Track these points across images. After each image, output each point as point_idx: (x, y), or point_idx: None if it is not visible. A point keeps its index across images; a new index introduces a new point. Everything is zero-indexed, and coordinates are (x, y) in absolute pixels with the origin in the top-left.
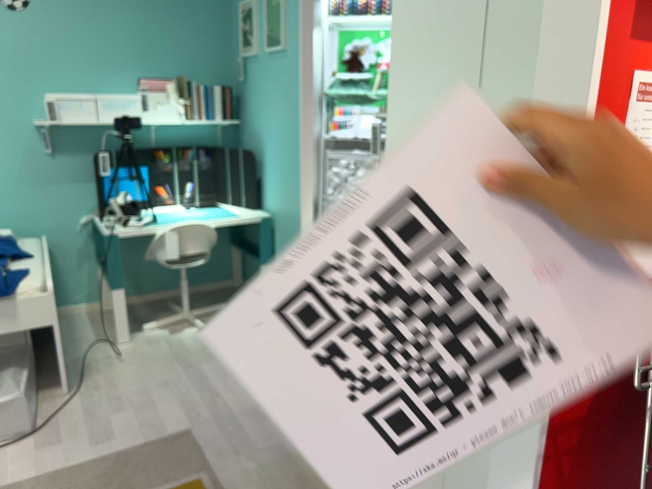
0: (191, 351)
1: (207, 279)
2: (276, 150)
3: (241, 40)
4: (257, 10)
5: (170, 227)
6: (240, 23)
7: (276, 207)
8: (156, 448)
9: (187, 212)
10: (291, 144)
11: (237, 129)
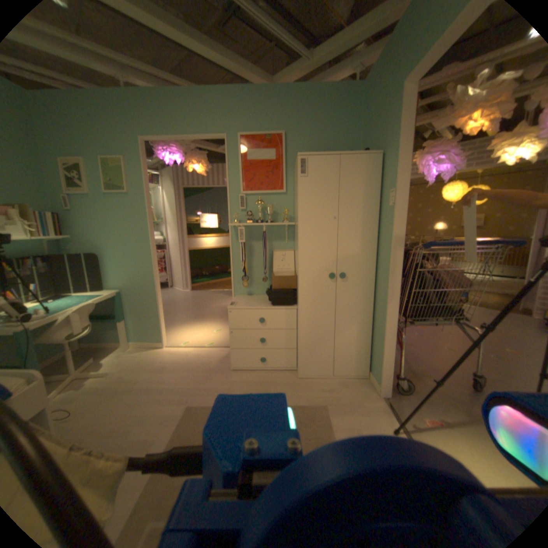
0: (113, 387)
1: (51, 354)
2: (120, 251)
3: (62, 183)
4: (85, 166)
5: (66, 312)
6: (60, 172)
7: (123, 285)
8: (185, 422)
9: (48, 304)
10: (138, 246)
11: (57, 242)
